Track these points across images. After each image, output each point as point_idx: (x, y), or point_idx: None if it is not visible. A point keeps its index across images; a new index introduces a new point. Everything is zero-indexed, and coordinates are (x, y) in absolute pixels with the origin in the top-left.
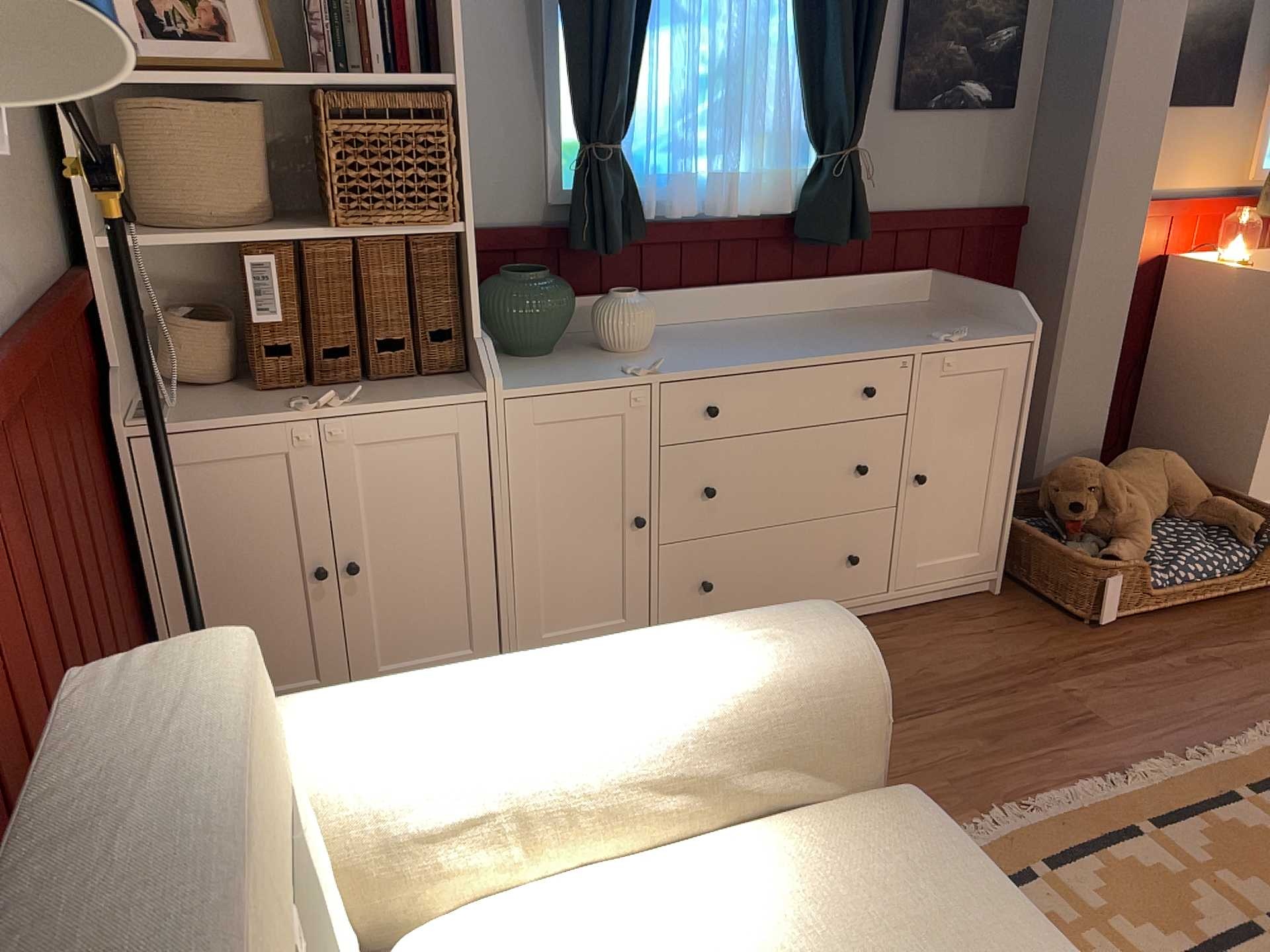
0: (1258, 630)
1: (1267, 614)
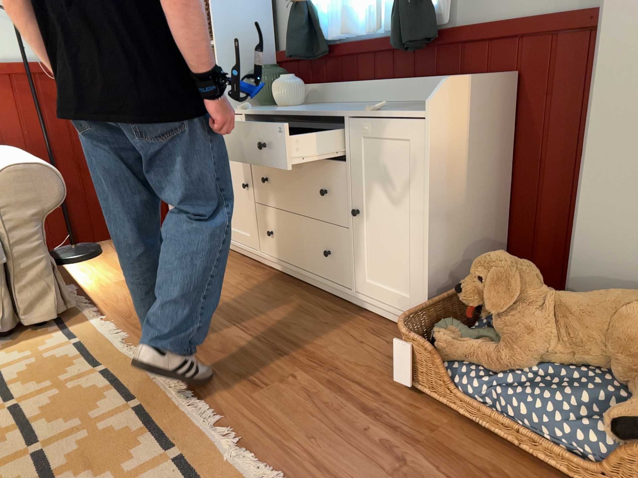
0: None
1: None
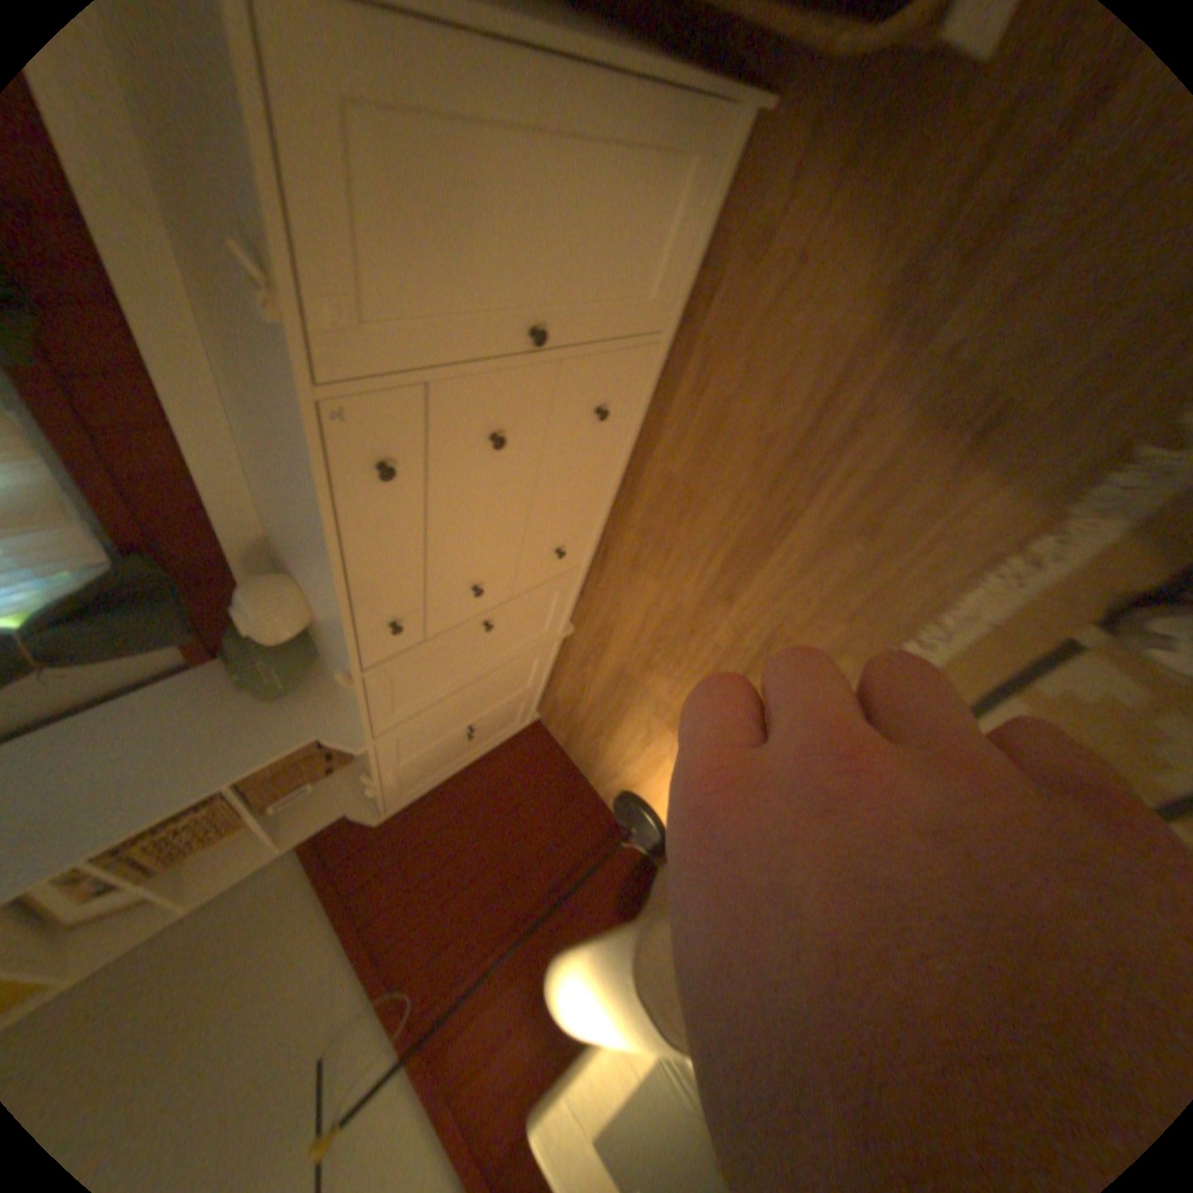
0: None
1: None
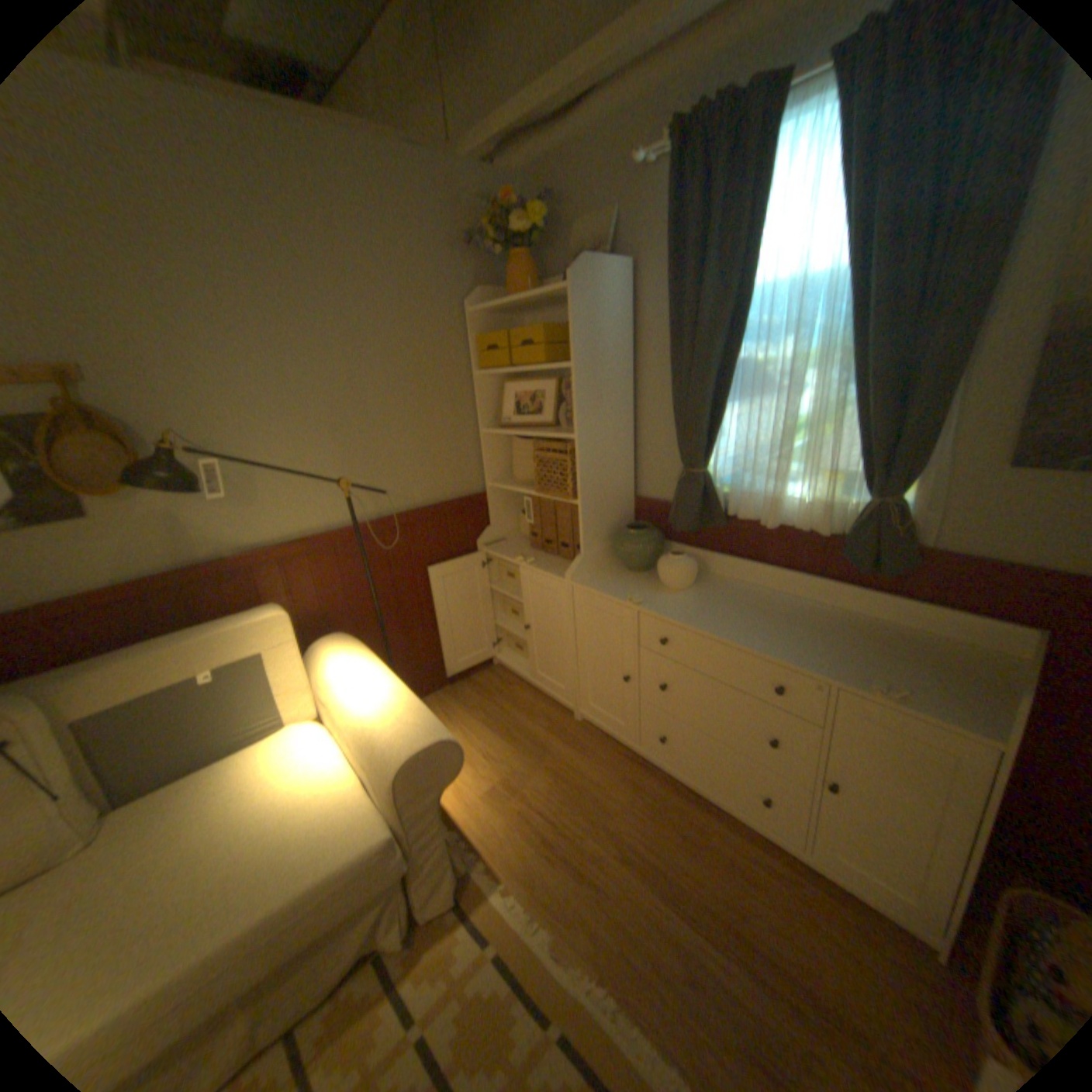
0: None
1: None
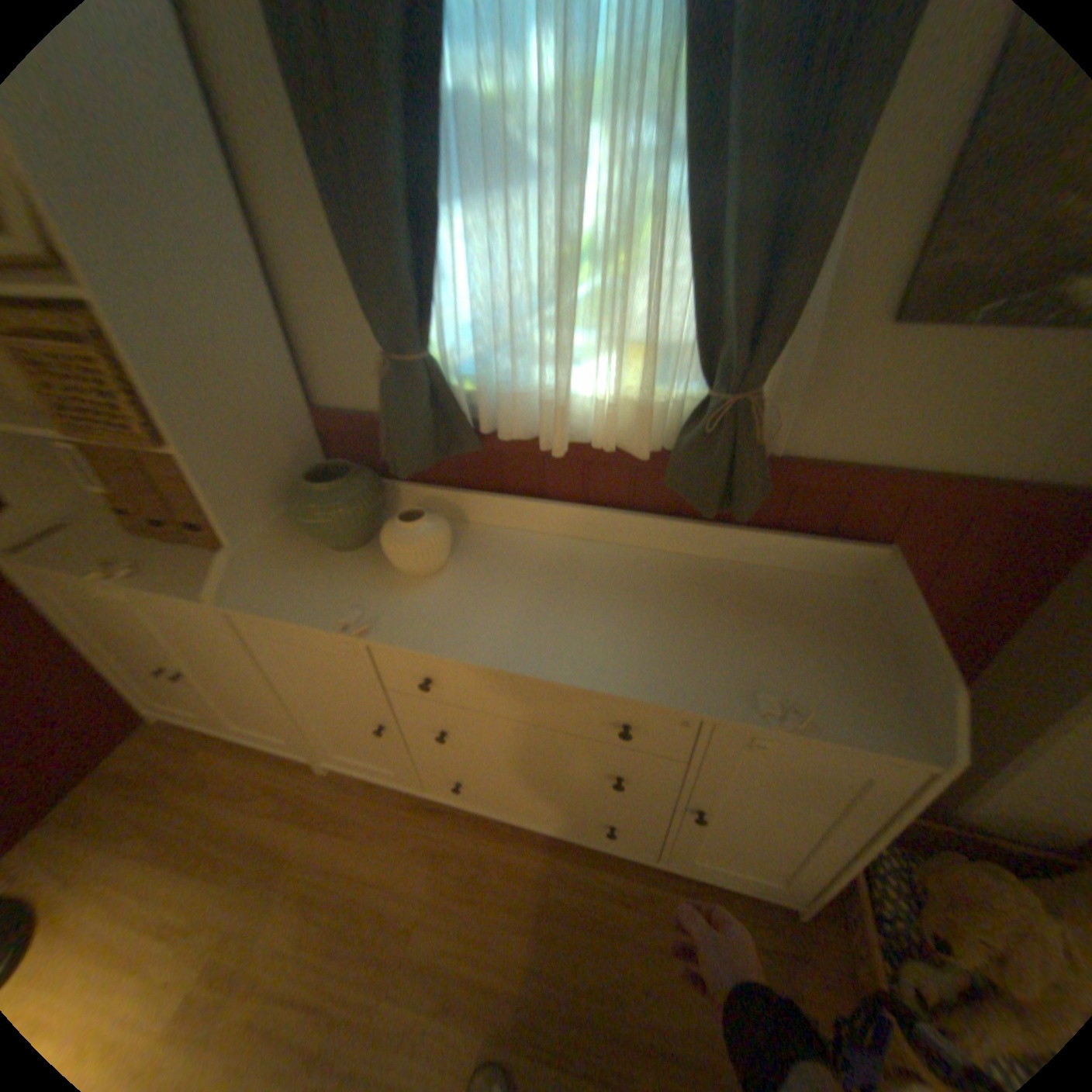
0: None
1: None
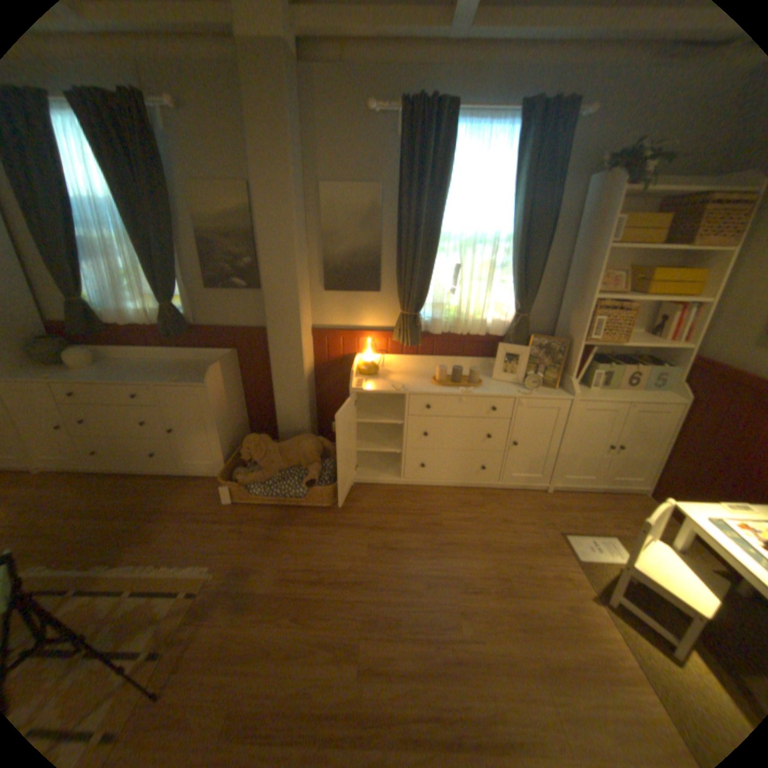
0: (282, 525)
1: (300, 519)
